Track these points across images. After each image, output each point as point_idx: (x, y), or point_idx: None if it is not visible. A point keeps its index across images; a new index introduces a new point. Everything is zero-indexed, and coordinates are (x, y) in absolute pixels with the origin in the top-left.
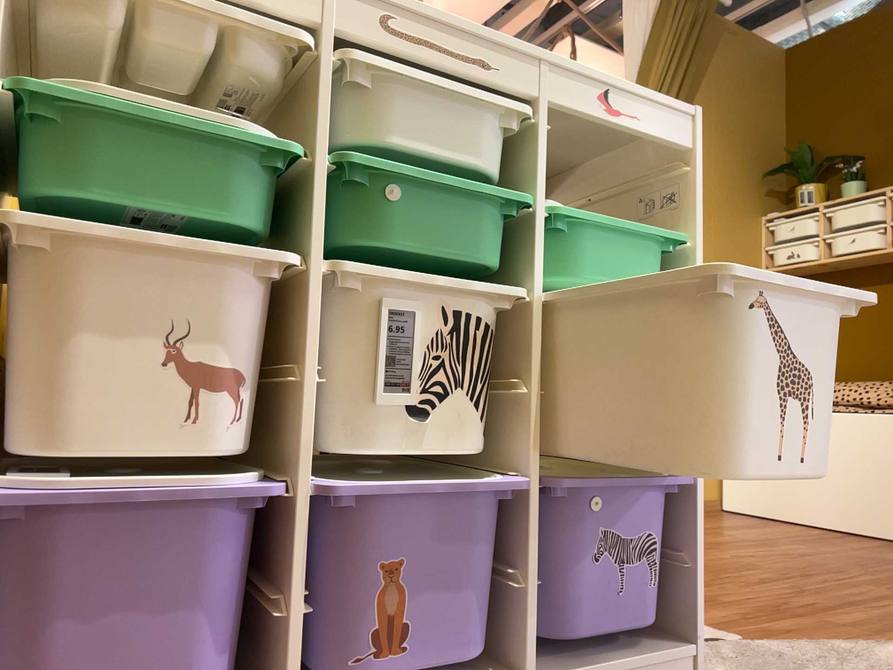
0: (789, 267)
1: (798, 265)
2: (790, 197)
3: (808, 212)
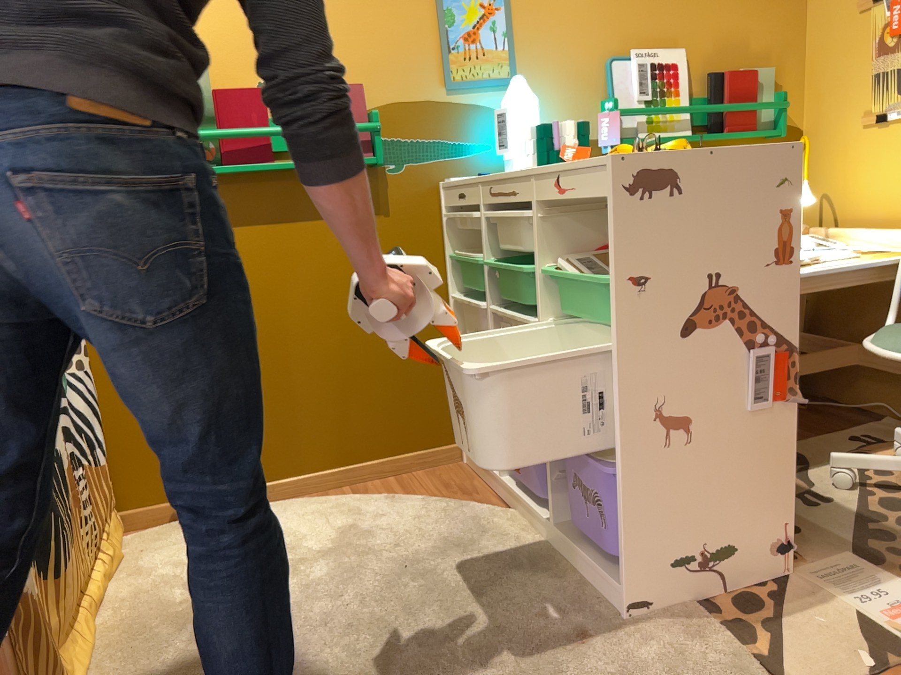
0: None
1: None
2: None
3: None
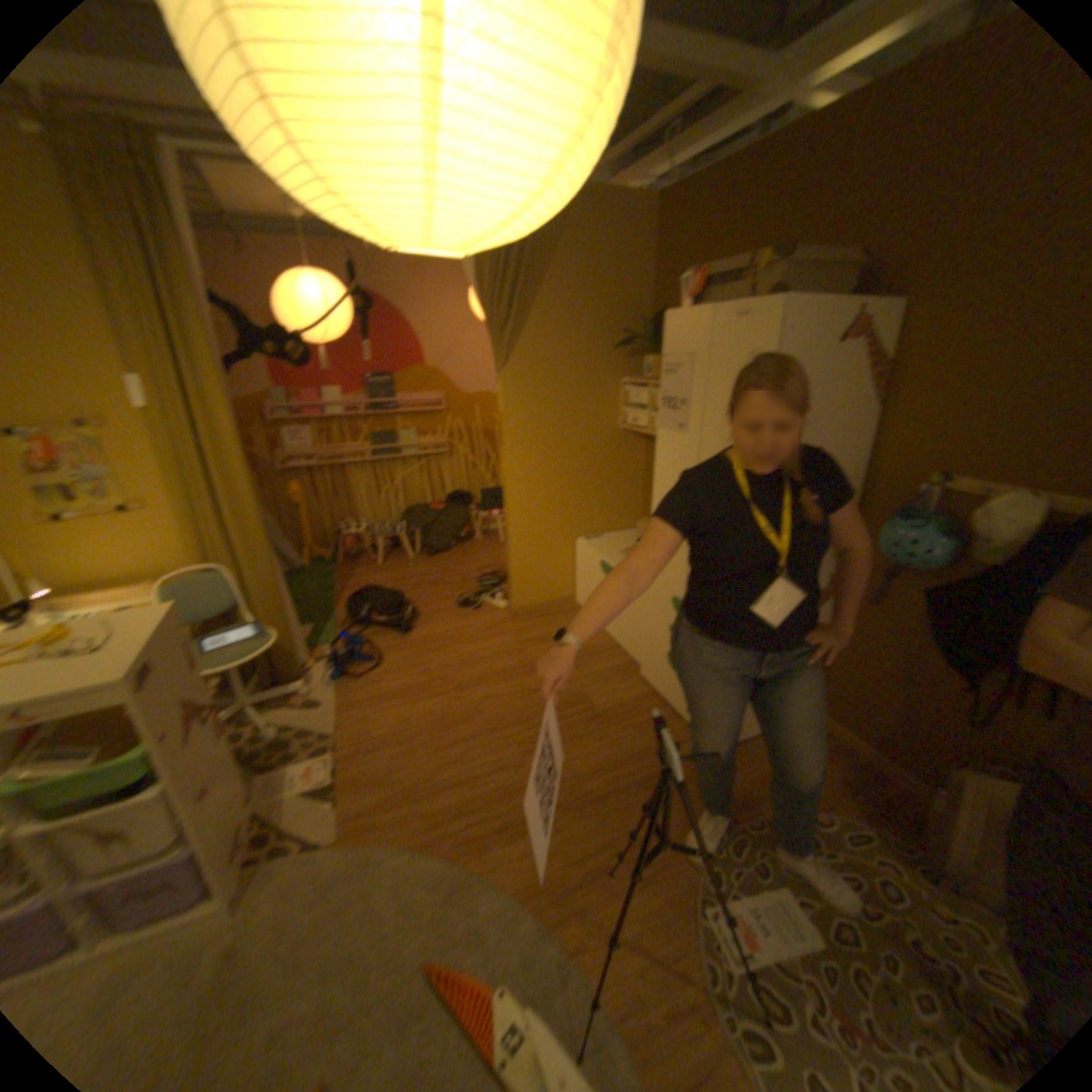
0: (634, 431)
1: (639, 432)
2: (644, 364)
3: (649, 385)
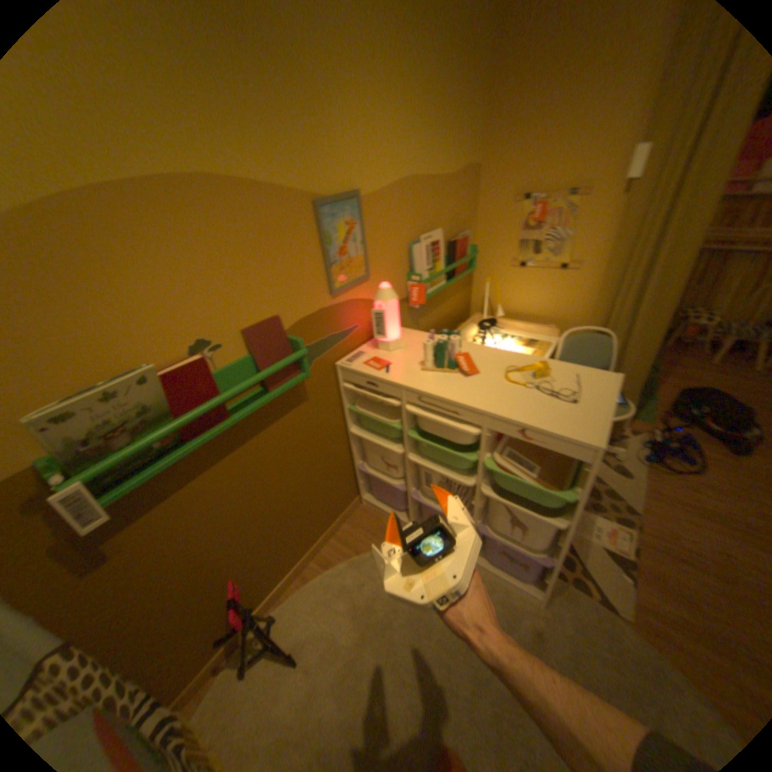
0: None
1: None
2: None
3: None
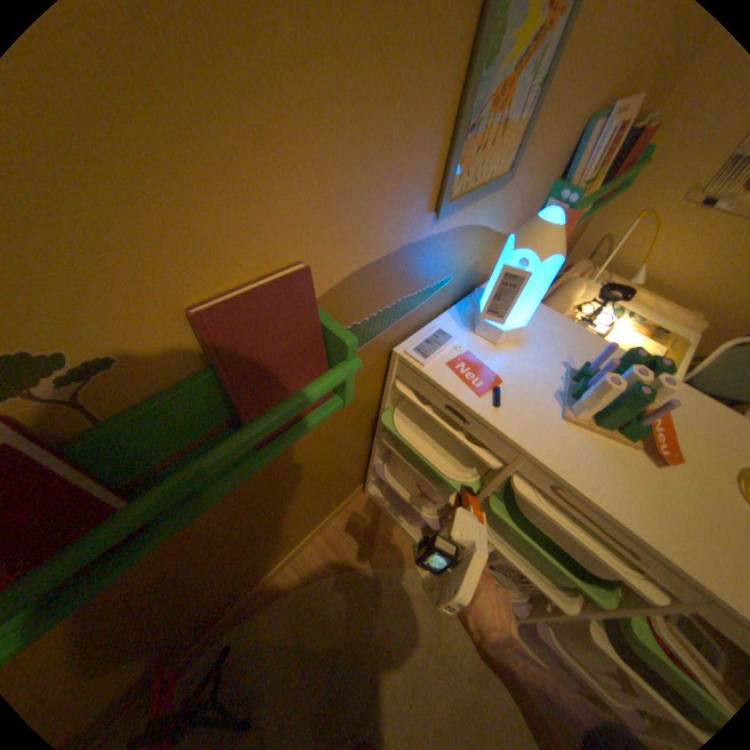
0: None
1: None
2: None
3: None
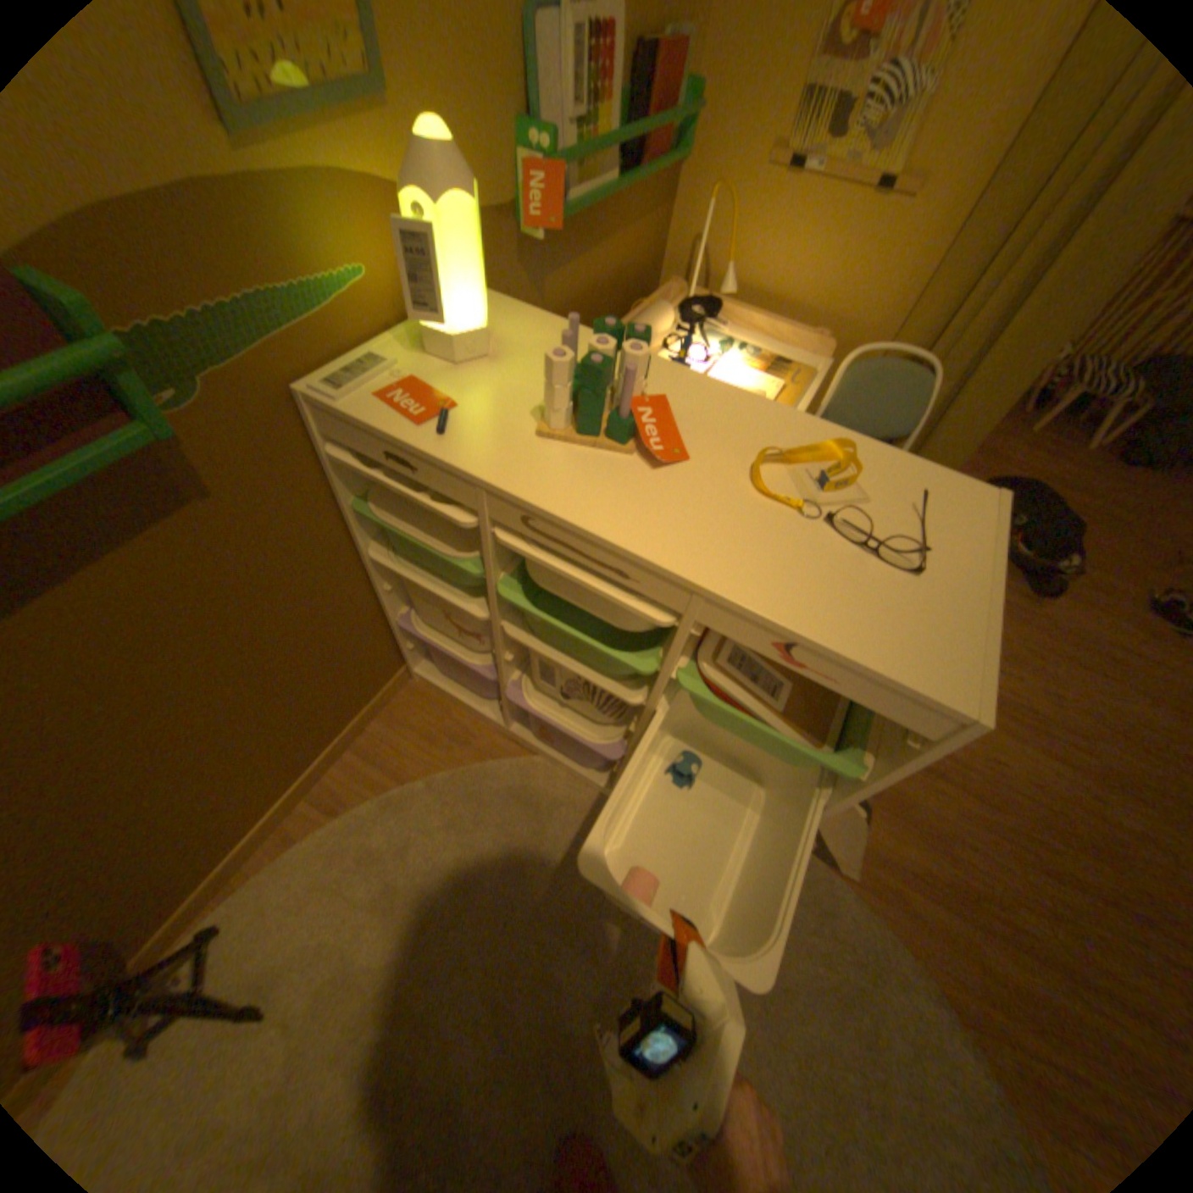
0: None
1: None
2: None
3: None
